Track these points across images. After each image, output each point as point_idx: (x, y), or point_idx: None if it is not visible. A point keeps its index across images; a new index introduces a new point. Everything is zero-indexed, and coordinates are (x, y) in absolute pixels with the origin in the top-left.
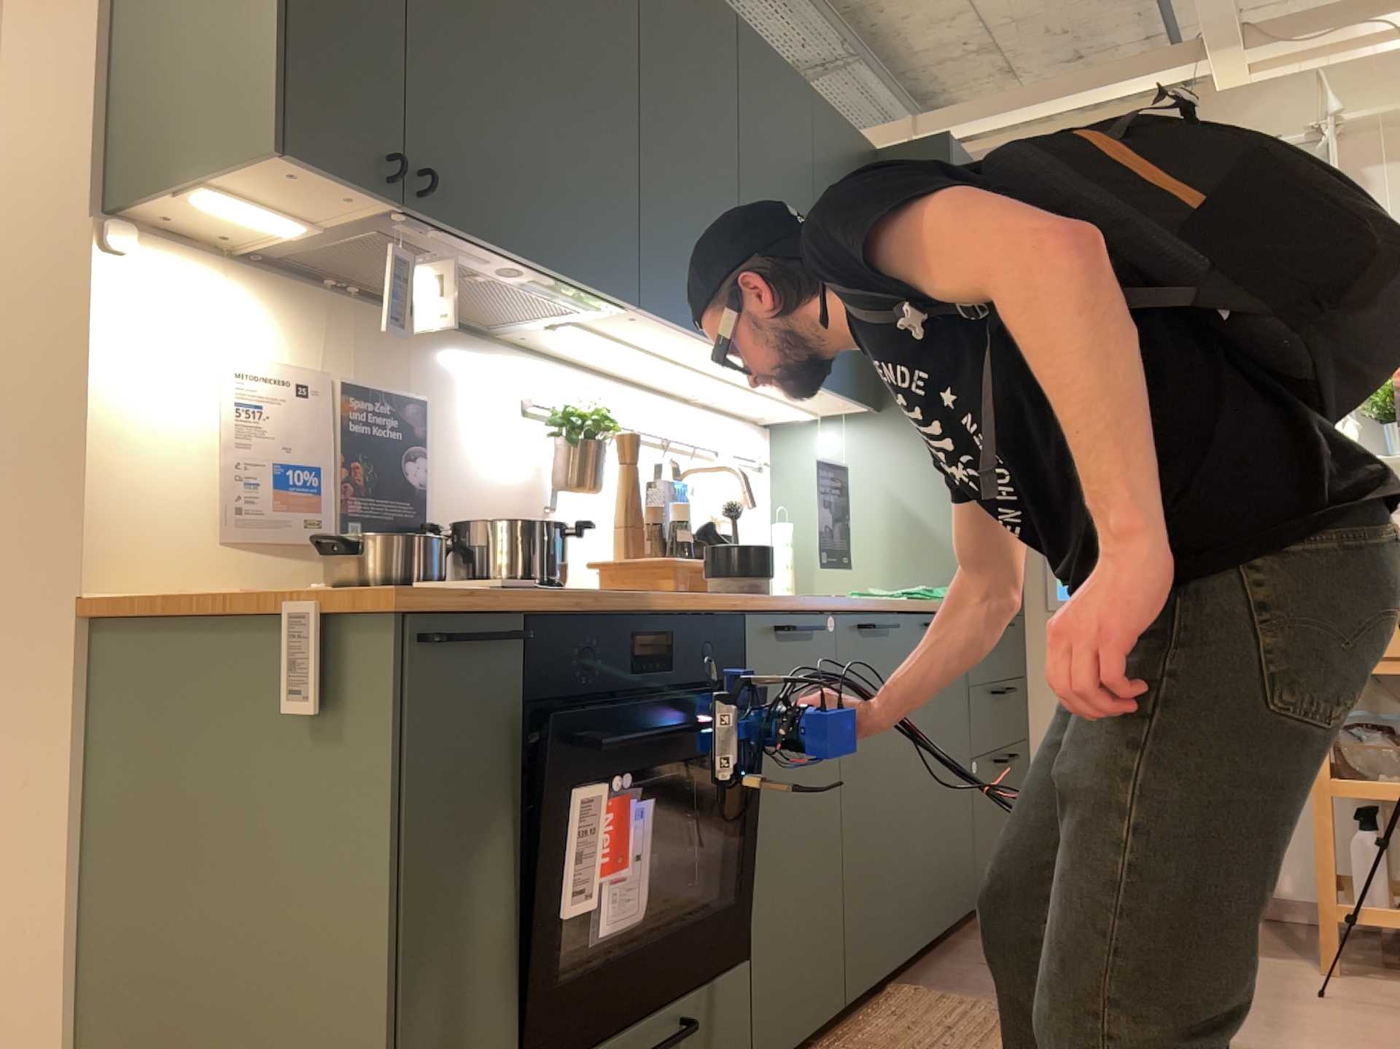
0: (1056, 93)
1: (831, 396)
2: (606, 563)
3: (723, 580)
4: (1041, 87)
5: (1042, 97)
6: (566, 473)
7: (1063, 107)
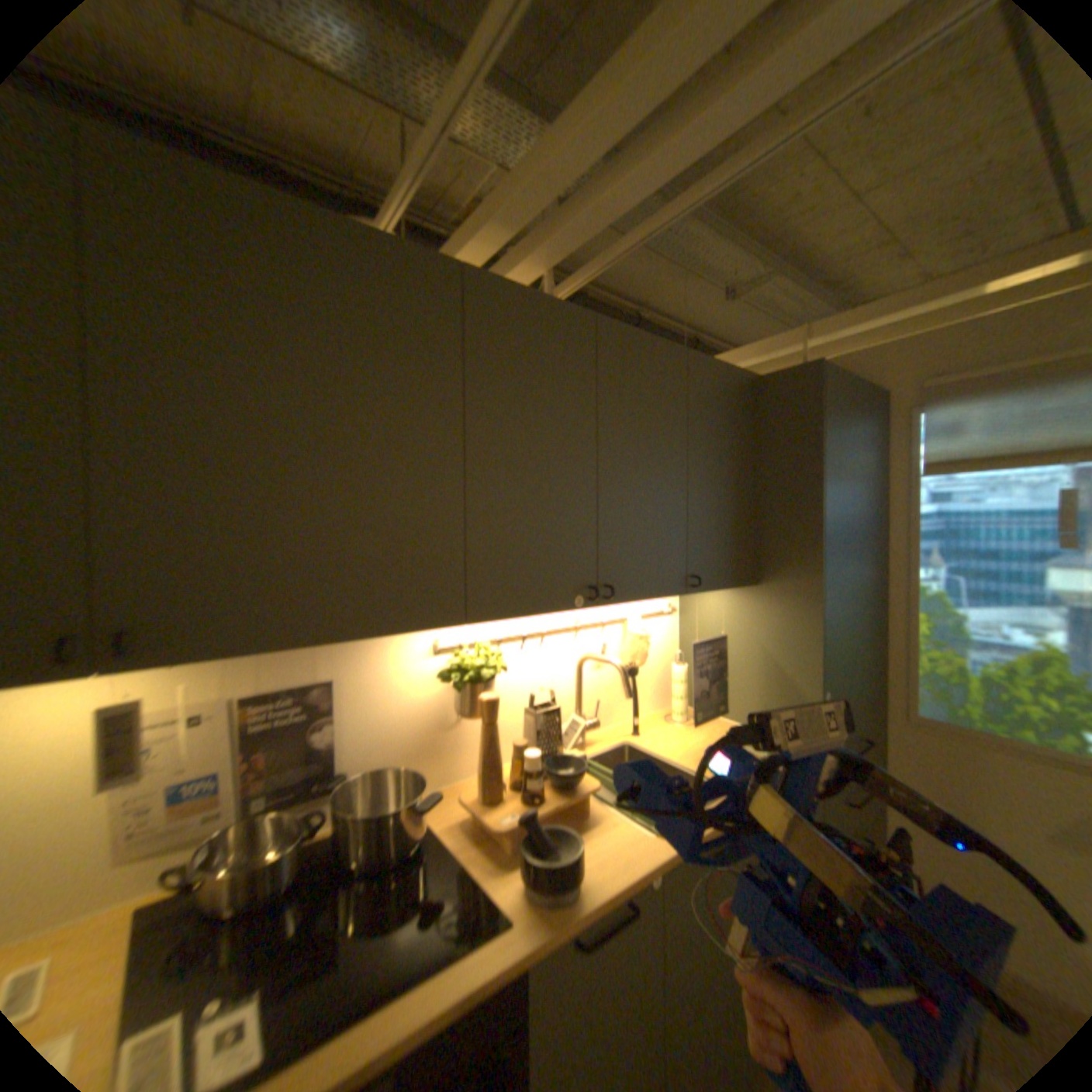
0: (941, 290)
1: (708, 589)
2: (467, 808)
3: (525, 891)
4: (925, 287)
5: (925, 295)
6: (461, 704)
7: (948, 301)
